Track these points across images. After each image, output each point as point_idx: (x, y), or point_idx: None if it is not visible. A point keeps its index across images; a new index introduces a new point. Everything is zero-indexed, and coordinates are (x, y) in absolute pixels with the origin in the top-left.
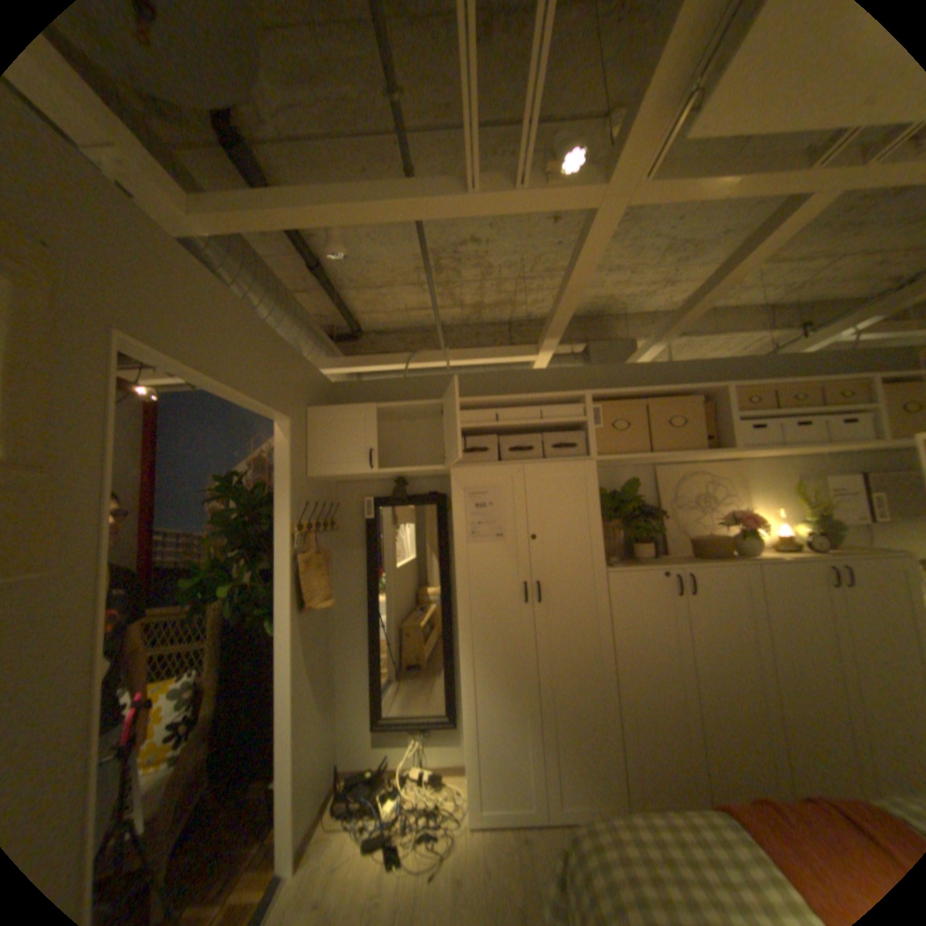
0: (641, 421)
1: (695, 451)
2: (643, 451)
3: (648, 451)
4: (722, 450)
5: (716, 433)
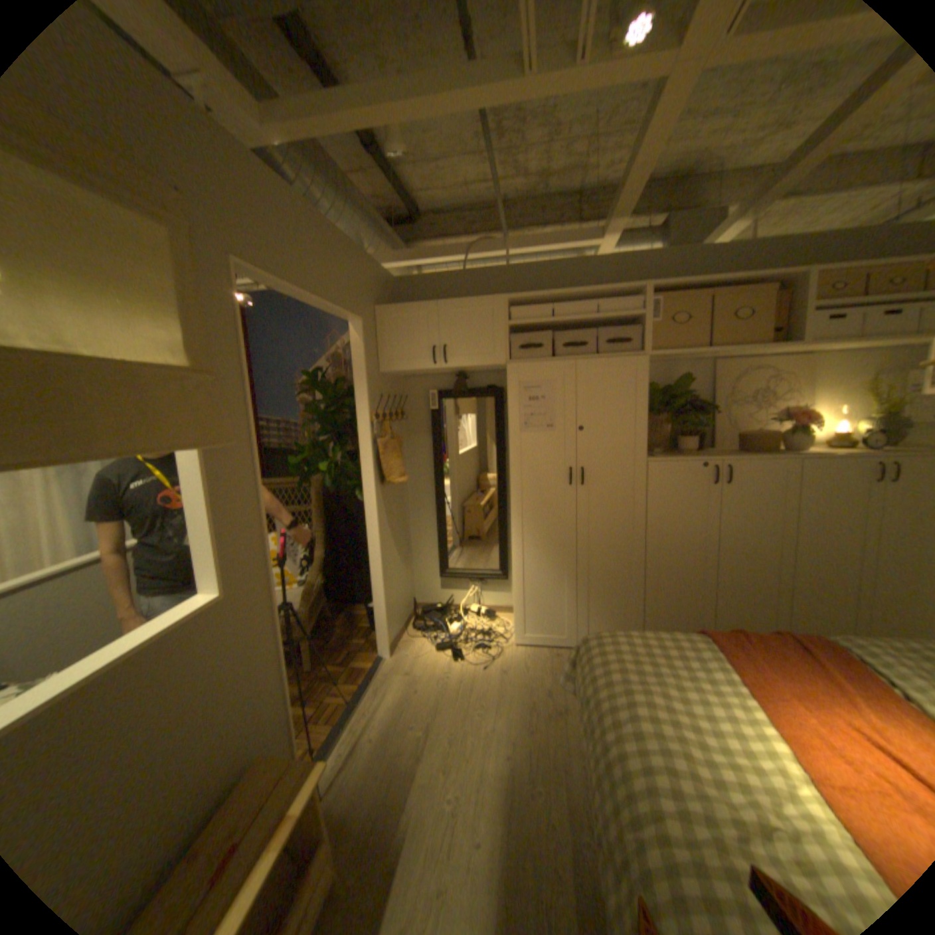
0: (706, 313)
1: (758, 345)
2: (703, 345)
3: (707, 345)
4: (788, 344)
5: (788, 324)
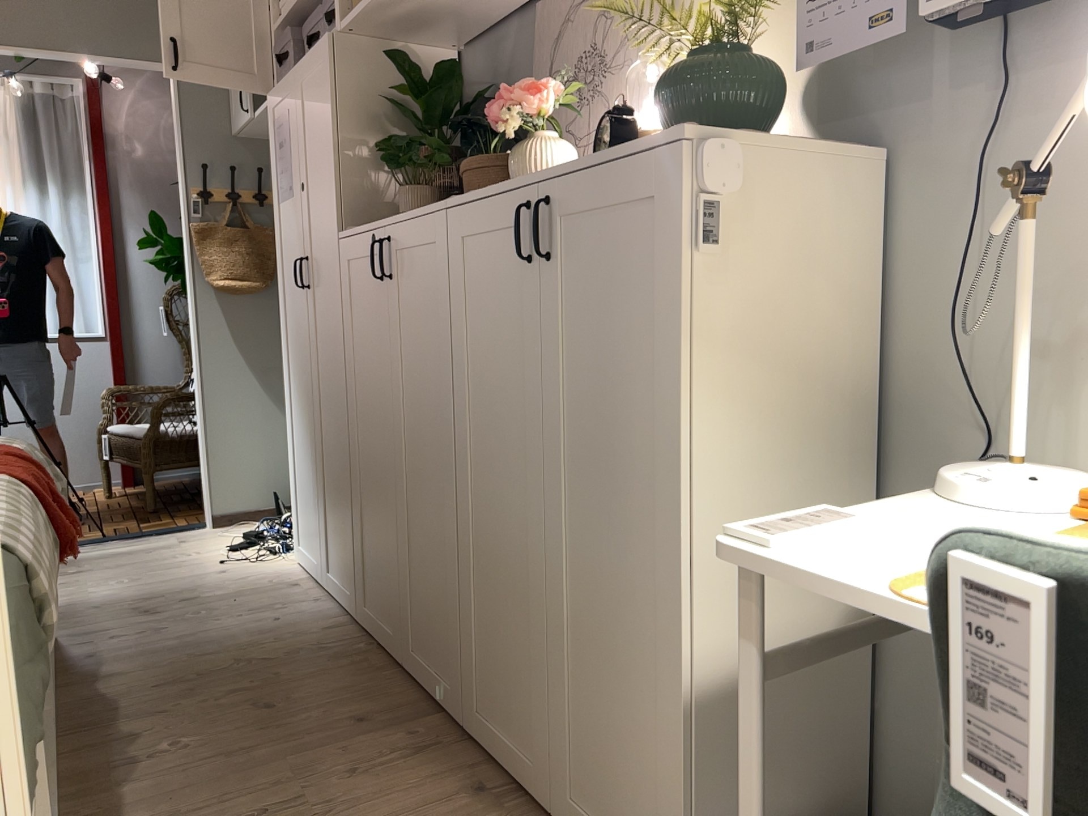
0: None
1: None
2: None
3: None
4: None
5: None
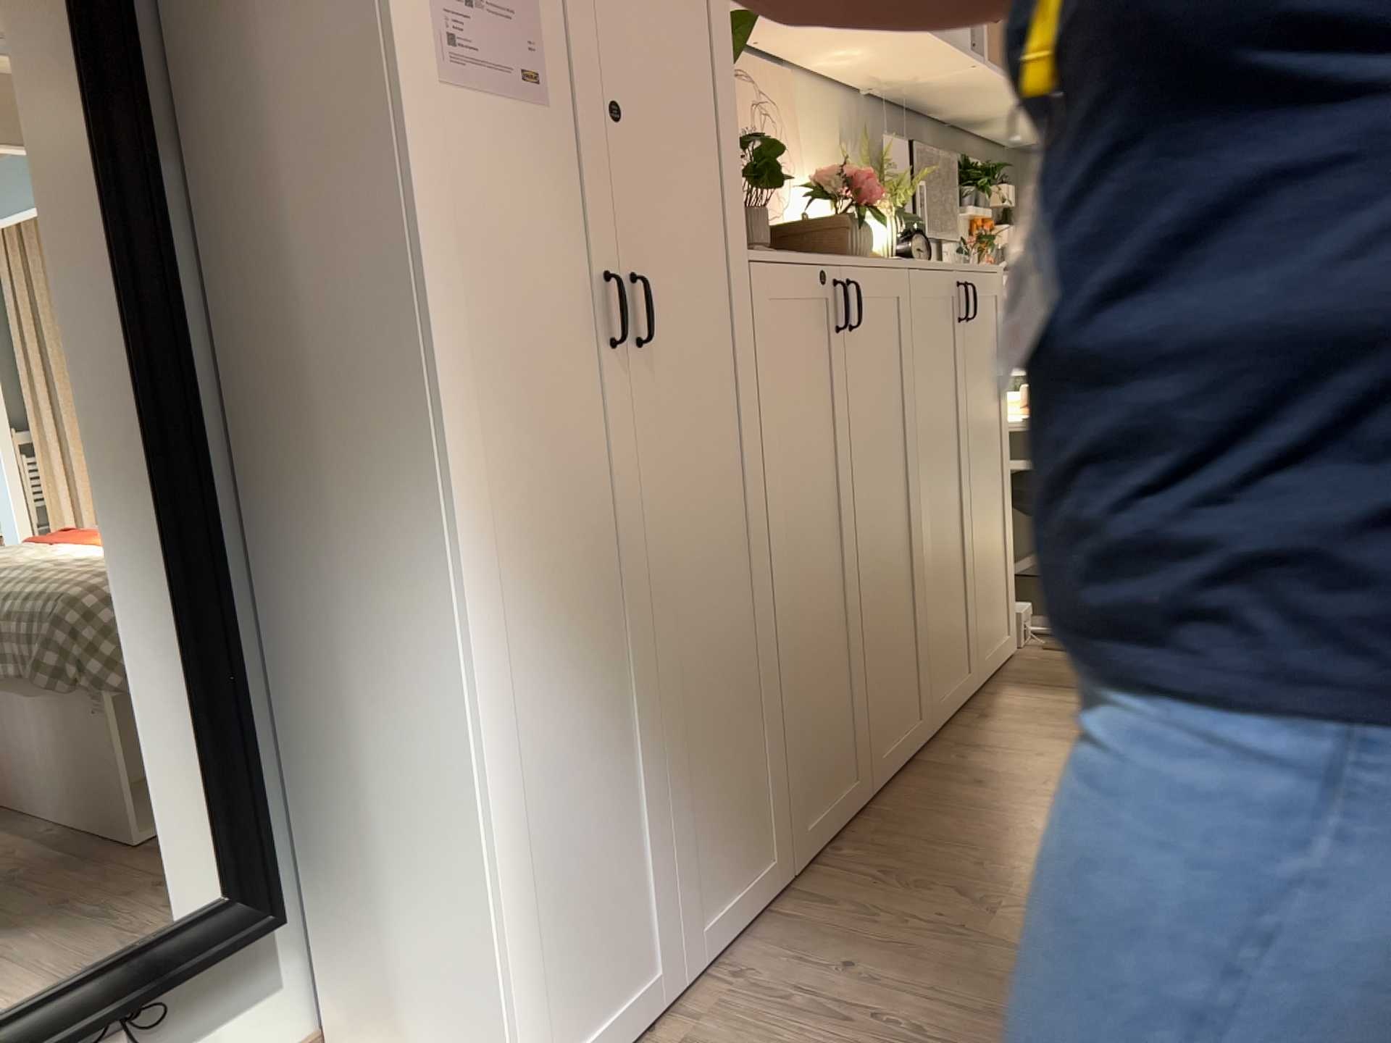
0: None
1: None
2: None
3: None
4: None
5: None
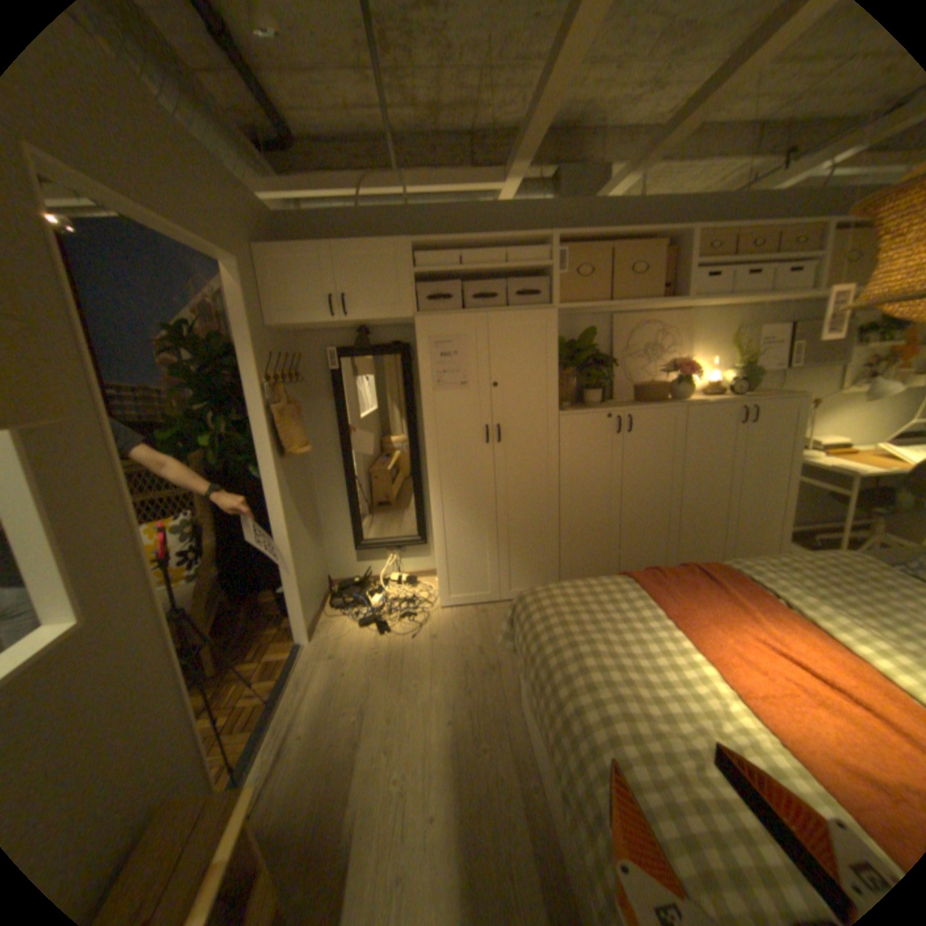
0: (606, 267)
1: (652, 300)
2: (604, 299)
3: (608, 299)
4: (677, 299)
5: (675, 280)
